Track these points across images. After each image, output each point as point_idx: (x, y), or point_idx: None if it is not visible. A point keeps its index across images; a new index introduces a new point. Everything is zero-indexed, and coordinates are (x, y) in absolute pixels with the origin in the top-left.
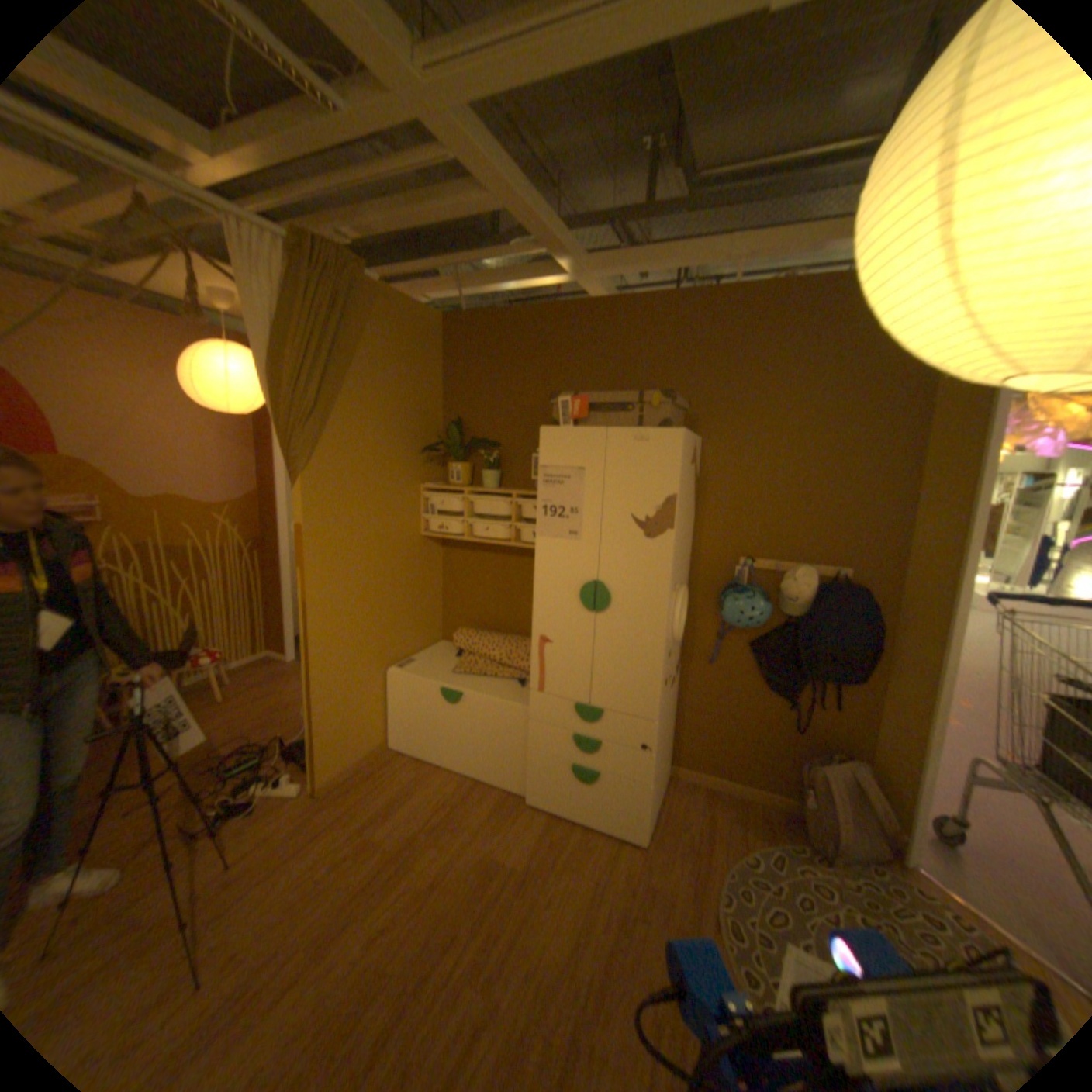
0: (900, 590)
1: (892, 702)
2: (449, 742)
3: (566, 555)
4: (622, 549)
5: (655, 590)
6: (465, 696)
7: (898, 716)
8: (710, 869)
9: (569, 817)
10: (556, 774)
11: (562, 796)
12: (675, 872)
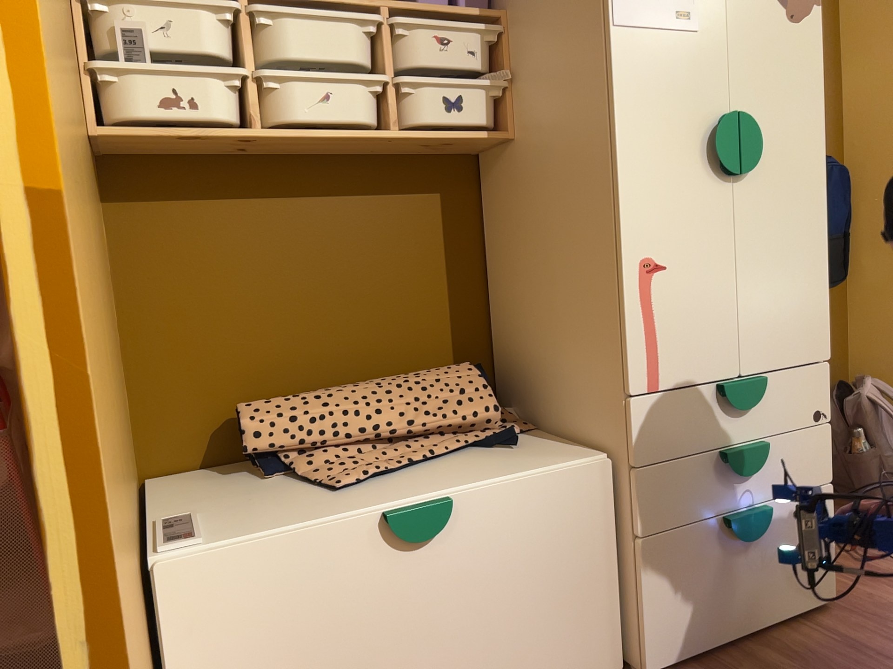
0: (840, 156)
1: (855, 293)
2: (417, 664)
3: (675, 62)
4: (762, 43)
5: (810, 115)
6: (456, 502)
7: (867, 305)
8: (890, 571)
9: (726, 634)
10: (698, 560)
11: (712, 599)
12: (889, 598)
